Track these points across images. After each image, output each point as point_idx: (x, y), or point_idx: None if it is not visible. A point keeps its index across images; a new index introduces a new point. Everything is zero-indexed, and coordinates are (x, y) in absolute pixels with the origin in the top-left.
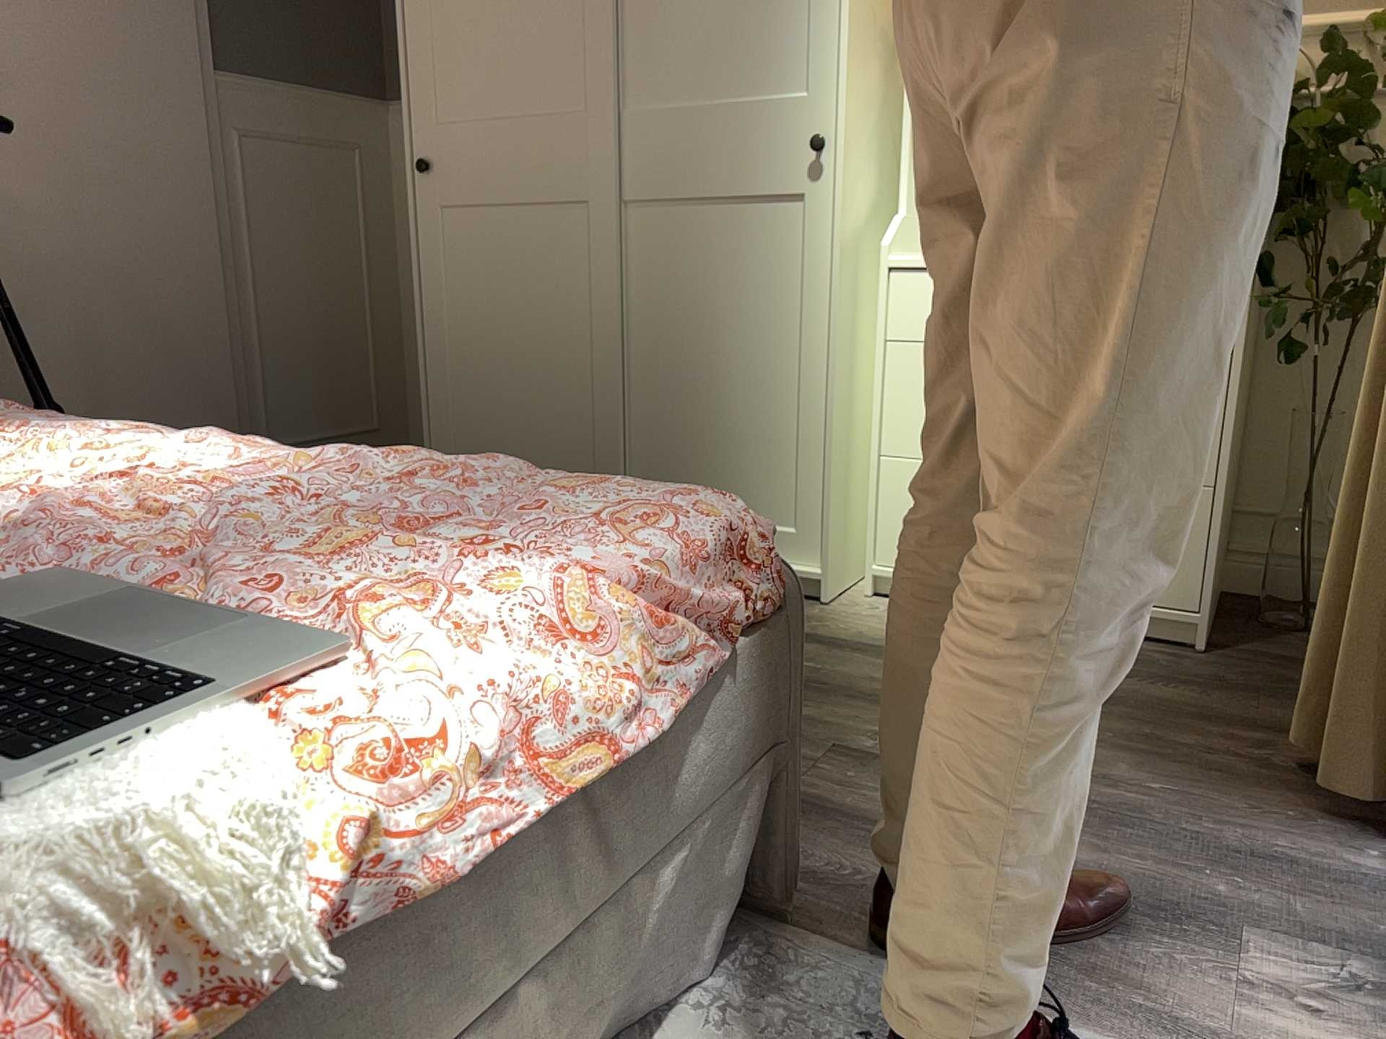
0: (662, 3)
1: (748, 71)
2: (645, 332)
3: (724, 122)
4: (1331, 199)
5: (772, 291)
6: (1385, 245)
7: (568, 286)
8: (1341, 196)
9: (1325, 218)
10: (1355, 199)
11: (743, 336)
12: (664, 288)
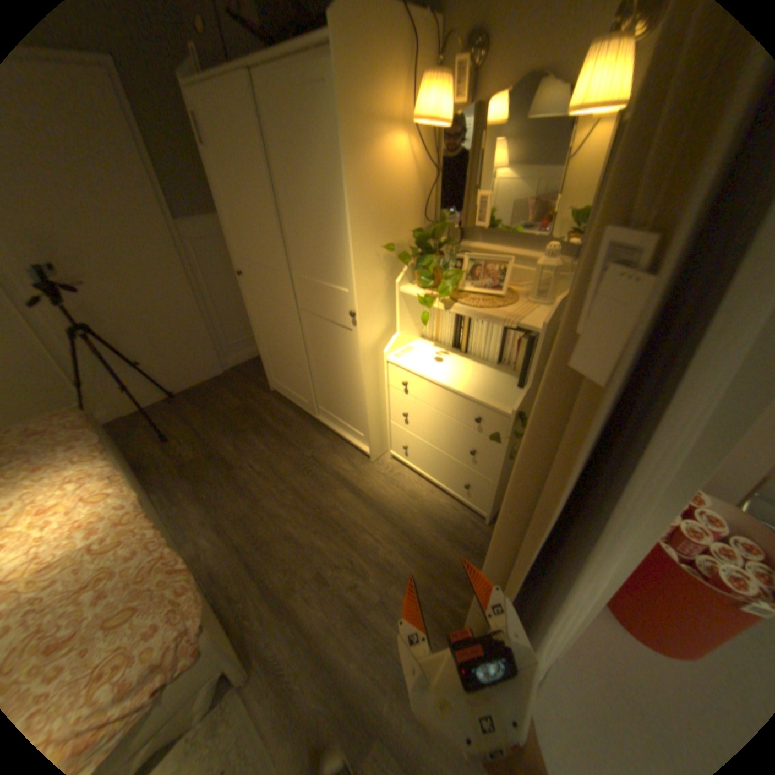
0: (298, 234)
1: (329, 273)
2: (315, 355)
3: (325, 292)
4: None
5: (348, 359)
6: None
7: (289, 333)
8: None
9: None
10: None
11: (342, 370)
12: (317, 344)
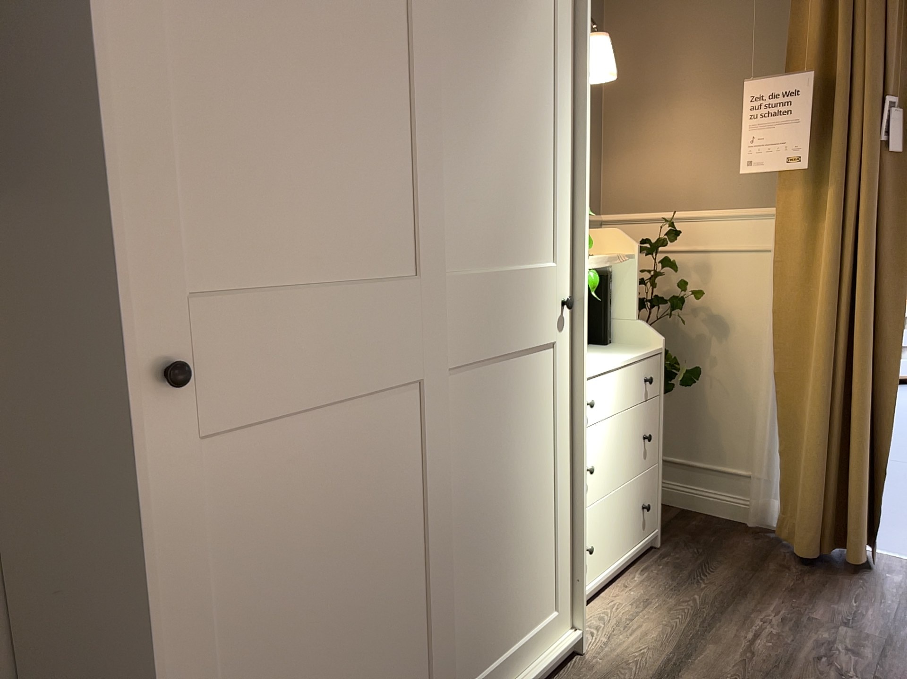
0: (470, 184)
1: (521, 249)
2: (461, 489)
3: (512, 290)
4: None
5: (536, 418)
6: None
7: (410, 473)
8: None
9: None
10: None
11: (522, 461)
12: (474, 442)
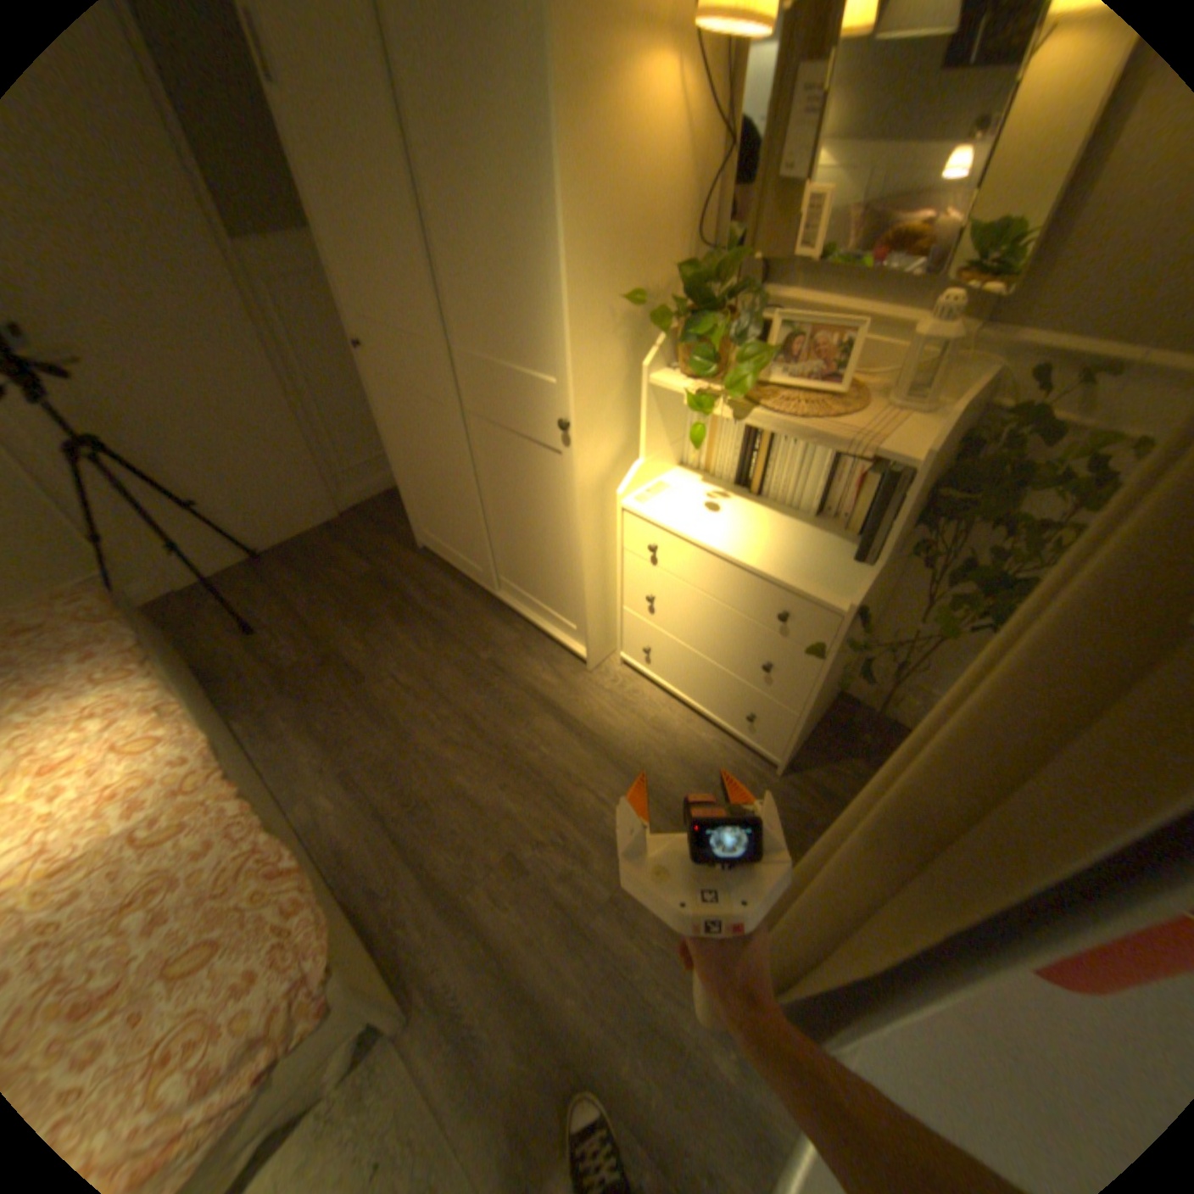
0: (458, 269)
1: (518, 347)
2: (491, 493)
3: (509, 382)
4: (985, 514)
5: (551, 503)
6: (1025, 545)
7: (445, 453)
8: (990, 520)
9: (975, 524)
10: (1011, 510)
11: (540, 521)
12: (495, 473)
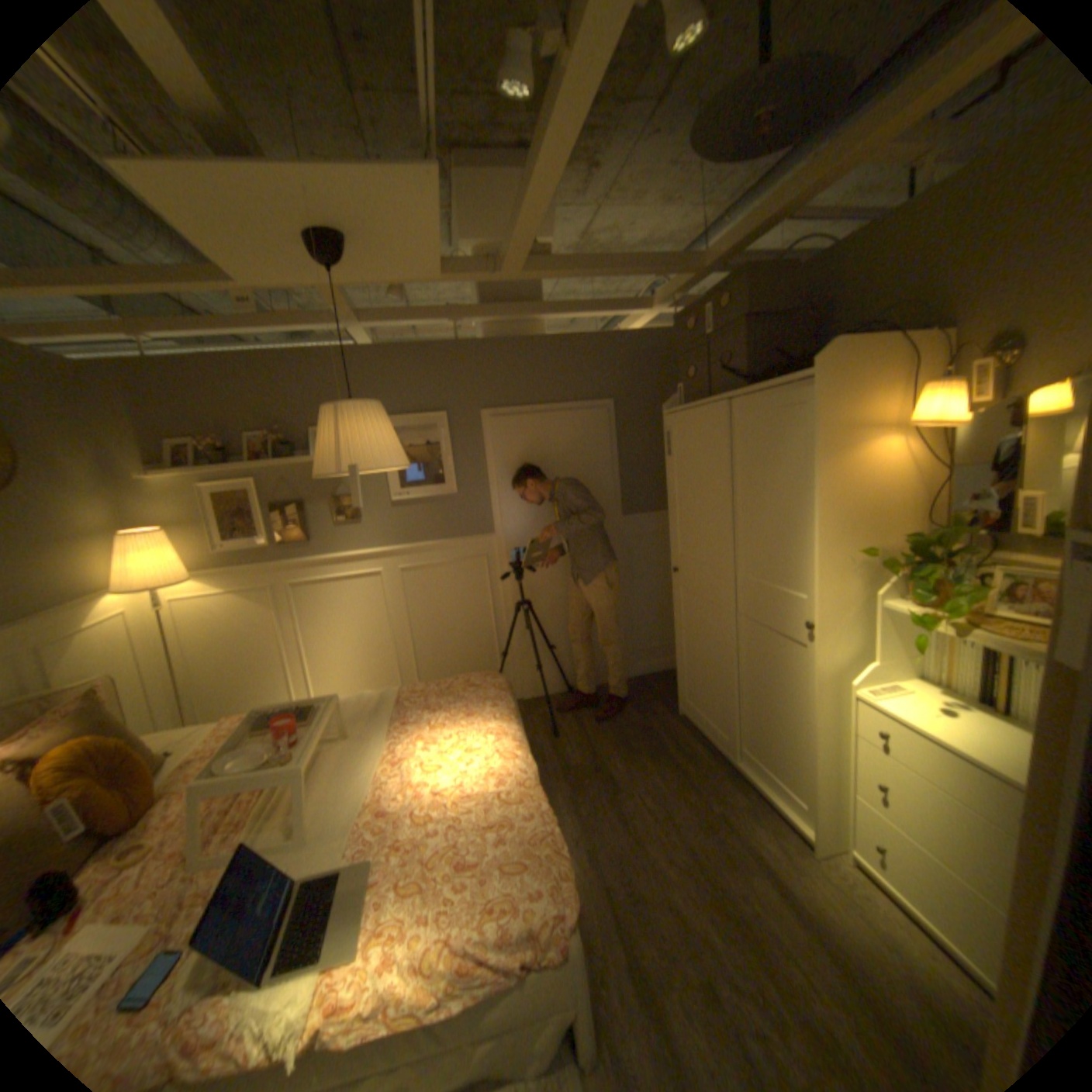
0: (751, 533)
1: (783, 576)
2: (747, 674)
3: (774, 596)
4: None
5: (795, 685)
6: None
7: (719, 641)
8: None
9: None
10: None
11: (784, 699)
12: (754, 659)
